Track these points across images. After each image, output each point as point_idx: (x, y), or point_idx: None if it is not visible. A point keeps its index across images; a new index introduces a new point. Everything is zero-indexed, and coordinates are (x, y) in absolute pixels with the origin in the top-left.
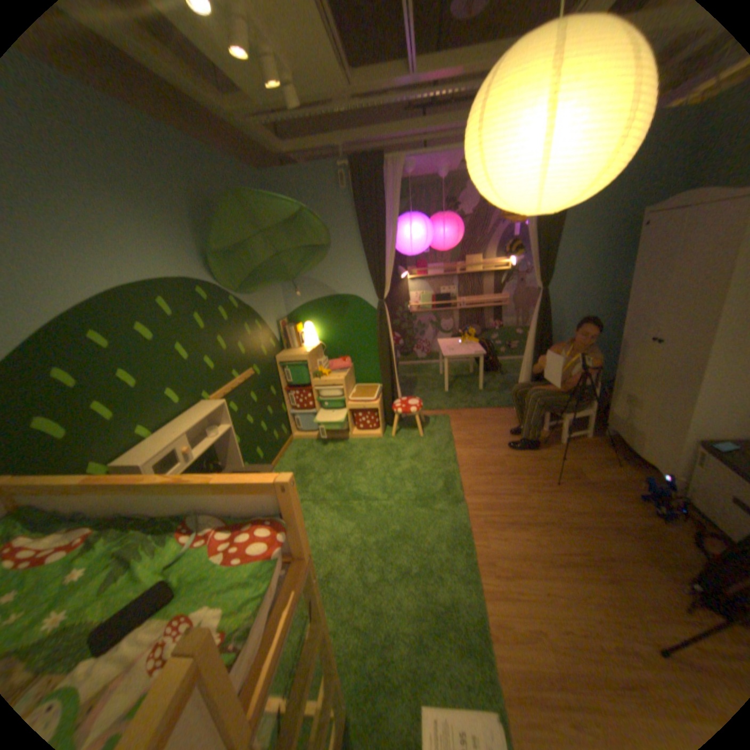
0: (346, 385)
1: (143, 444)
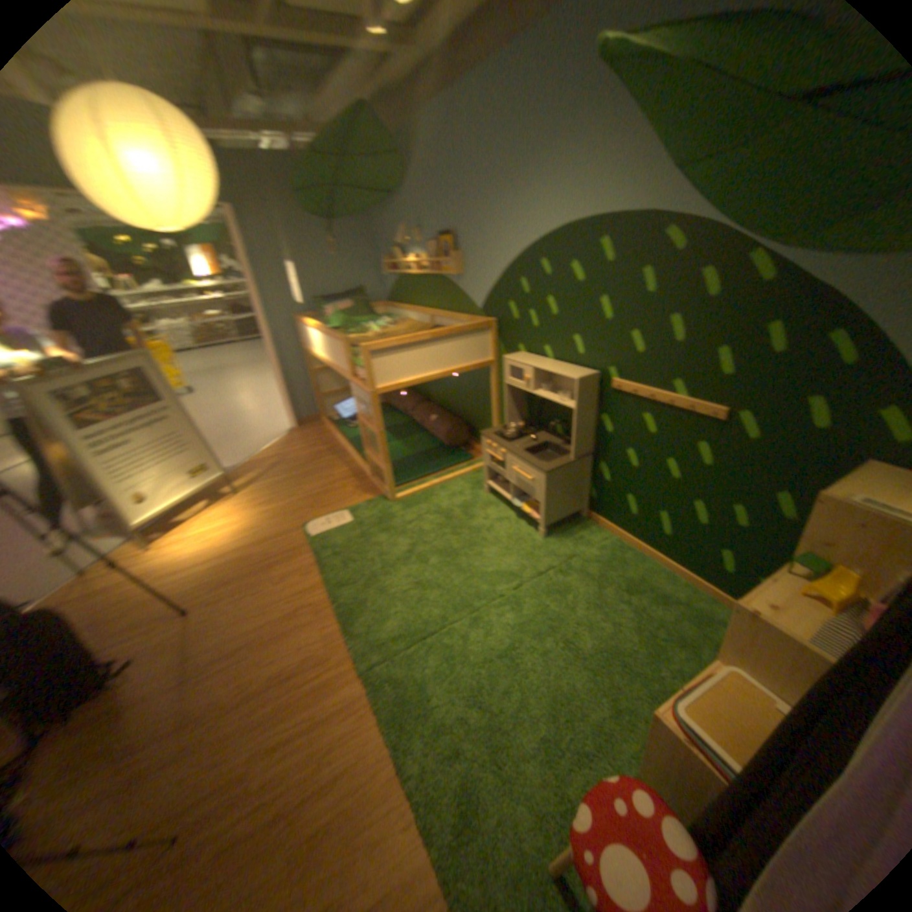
0: (748, 642)
1: (536, 359)
